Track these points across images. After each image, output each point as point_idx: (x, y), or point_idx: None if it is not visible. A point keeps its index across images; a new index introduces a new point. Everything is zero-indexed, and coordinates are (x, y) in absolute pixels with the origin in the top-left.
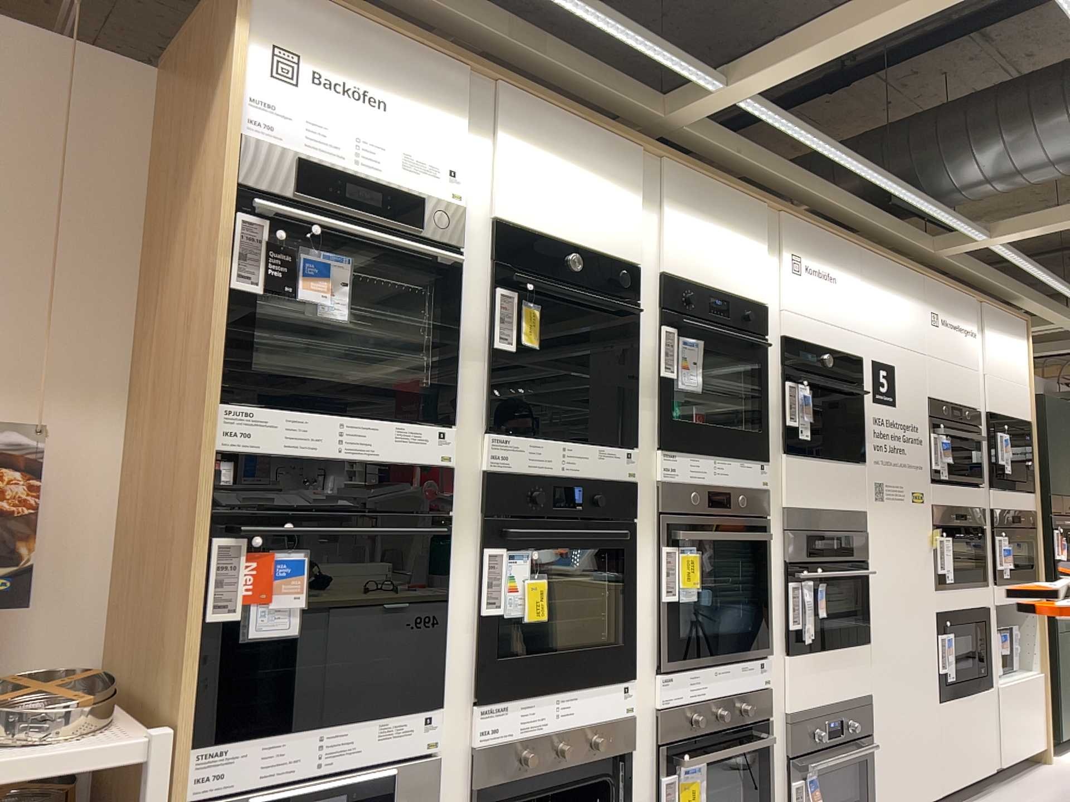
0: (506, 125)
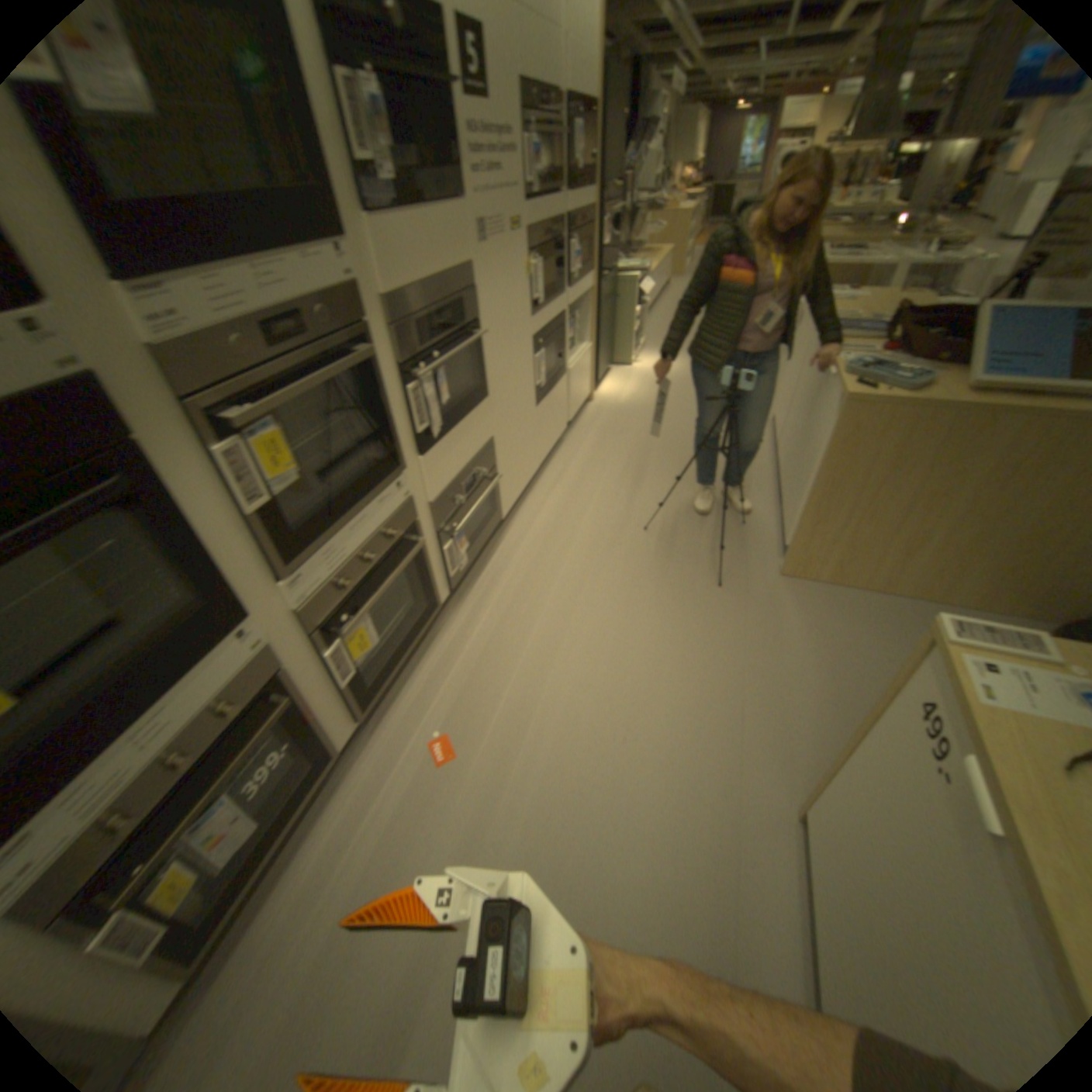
0: None
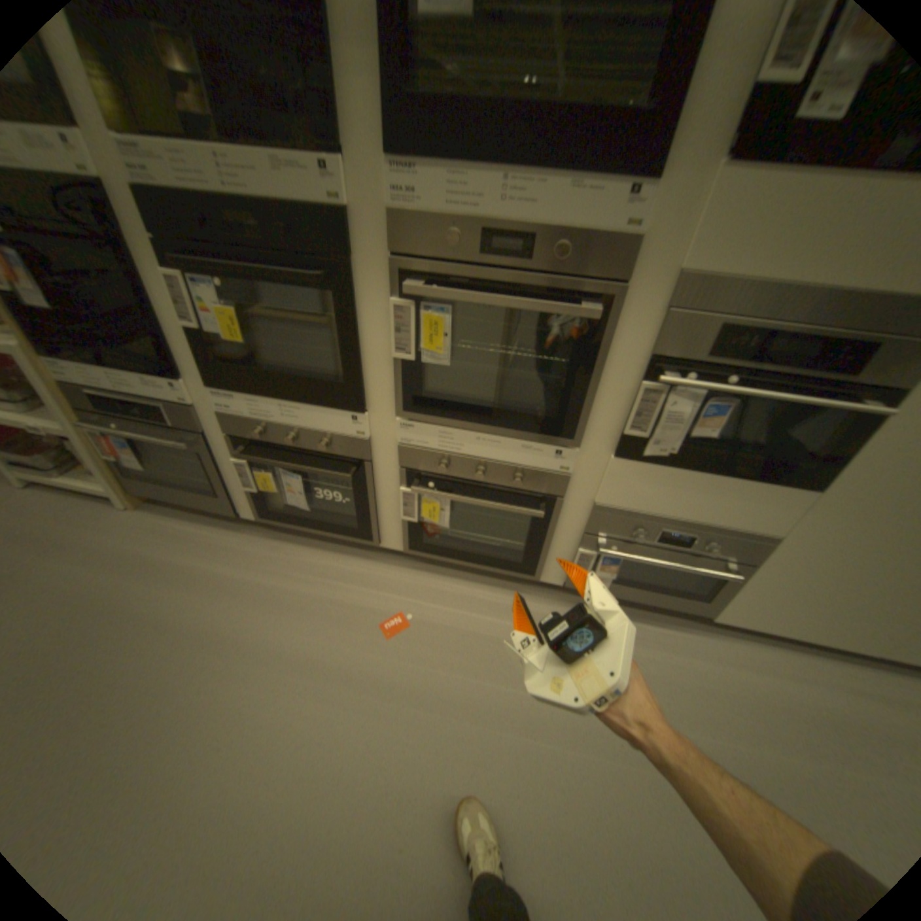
0: None
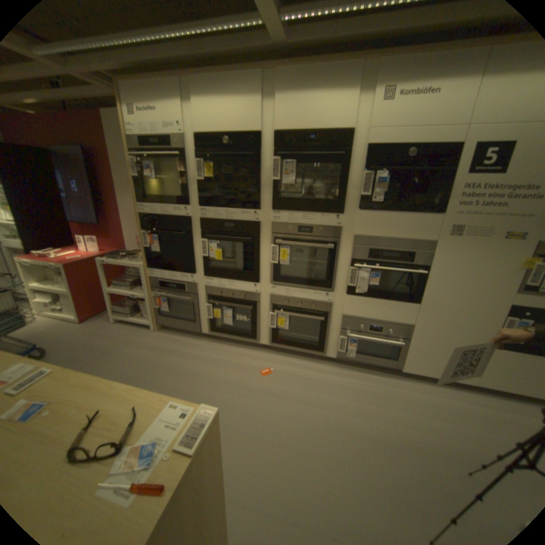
0: (191, 89)
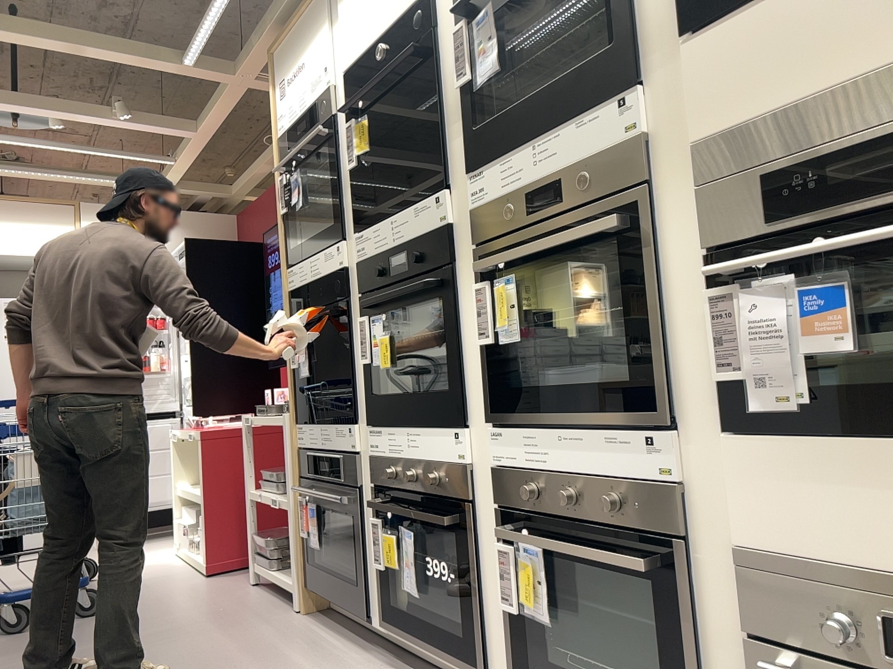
0: None
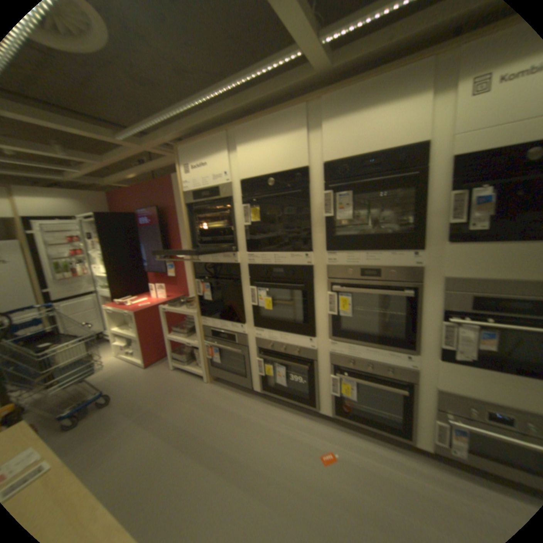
0: (237, 139)
